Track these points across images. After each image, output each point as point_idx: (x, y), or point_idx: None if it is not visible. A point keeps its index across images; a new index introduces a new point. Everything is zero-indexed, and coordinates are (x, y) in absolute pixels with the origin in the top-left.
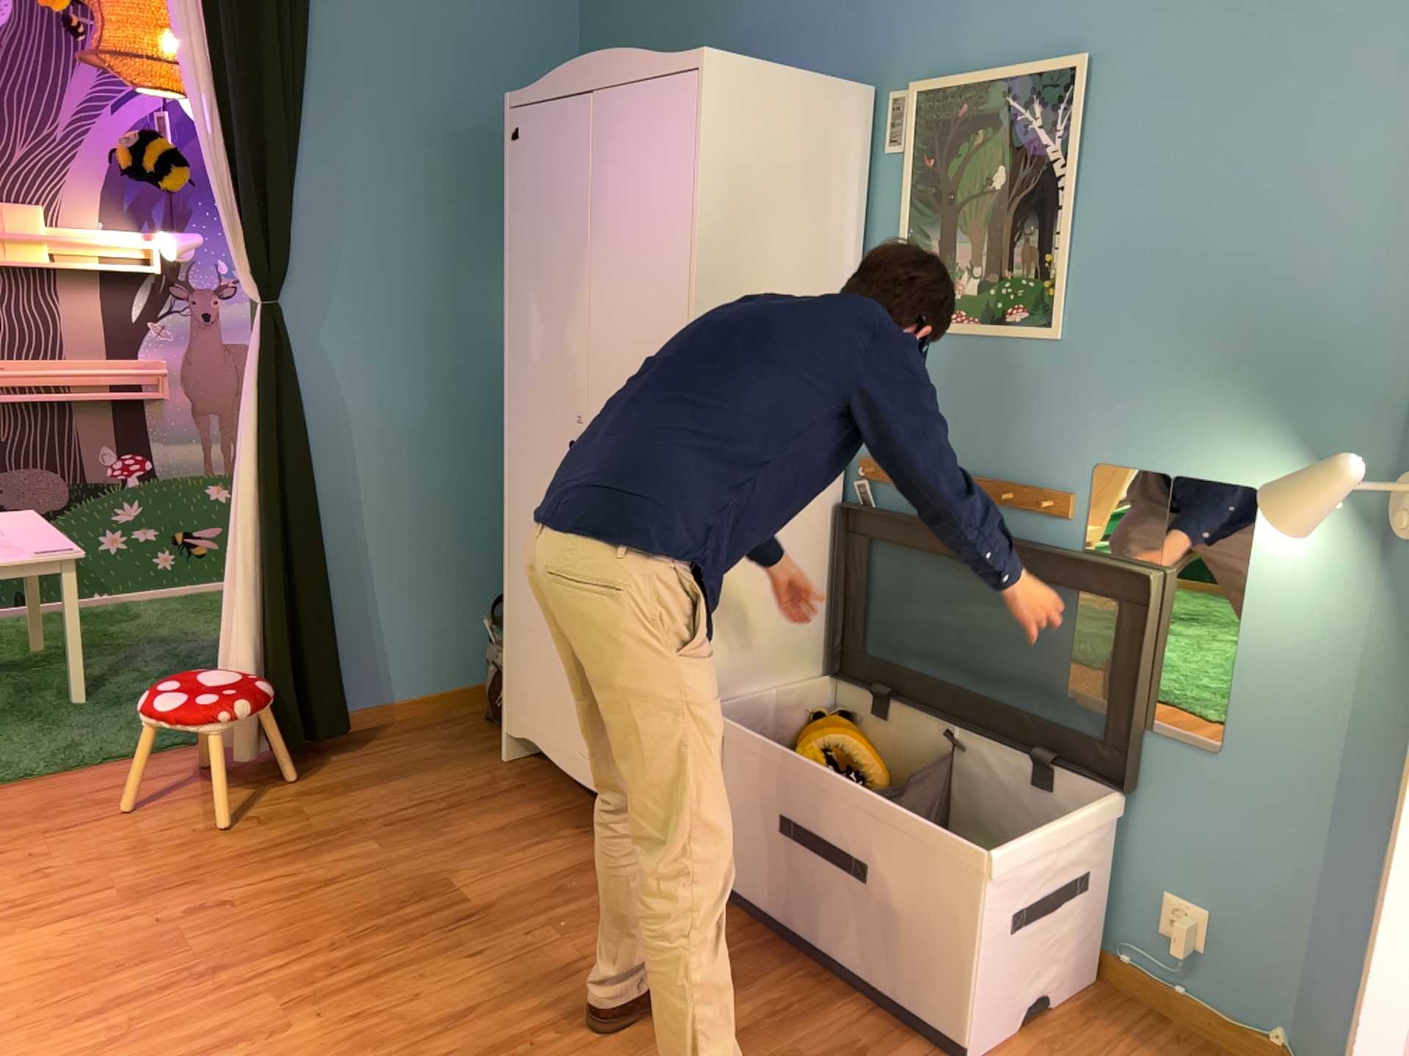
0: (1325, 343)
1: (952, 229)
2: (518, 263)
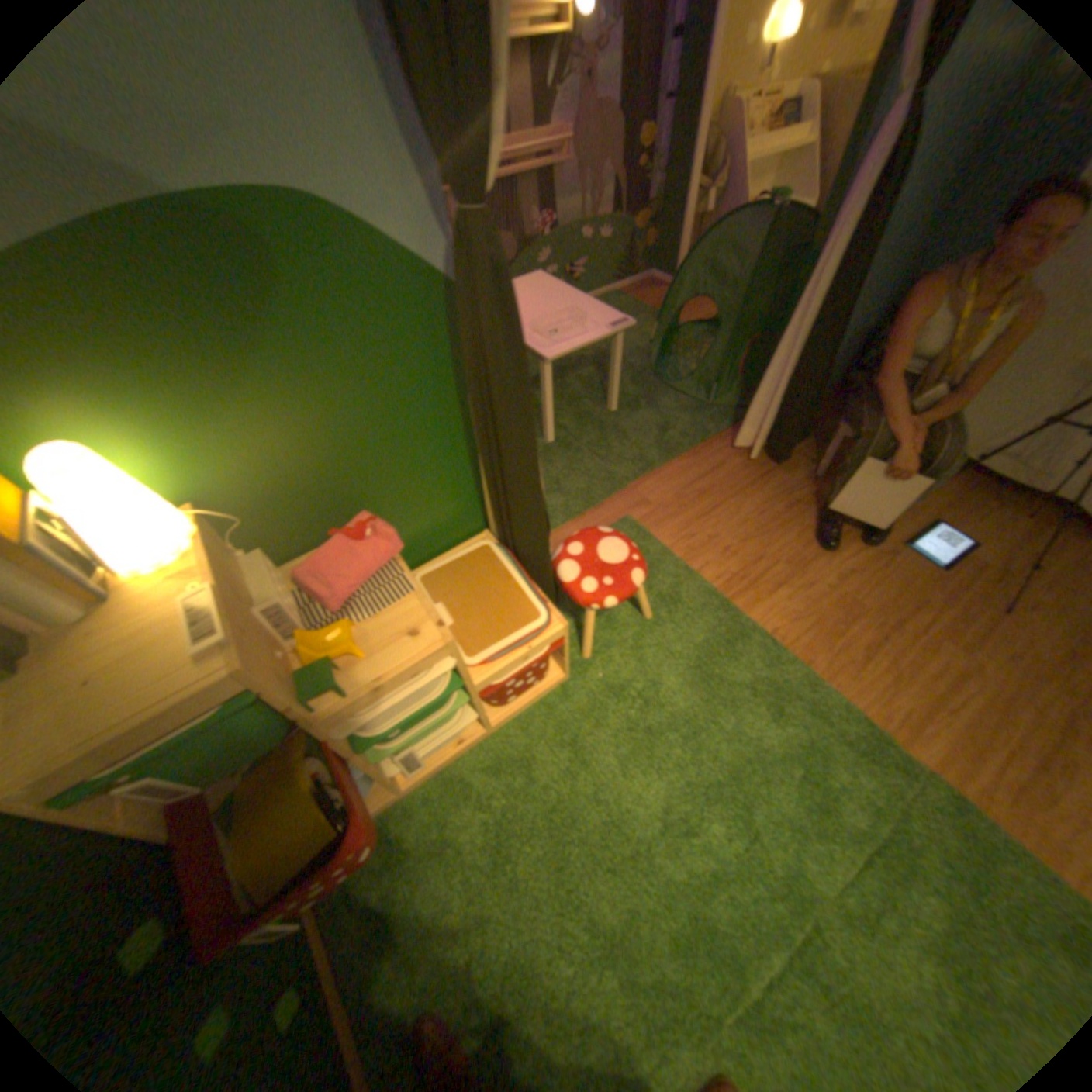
0: None
1: None
2: None
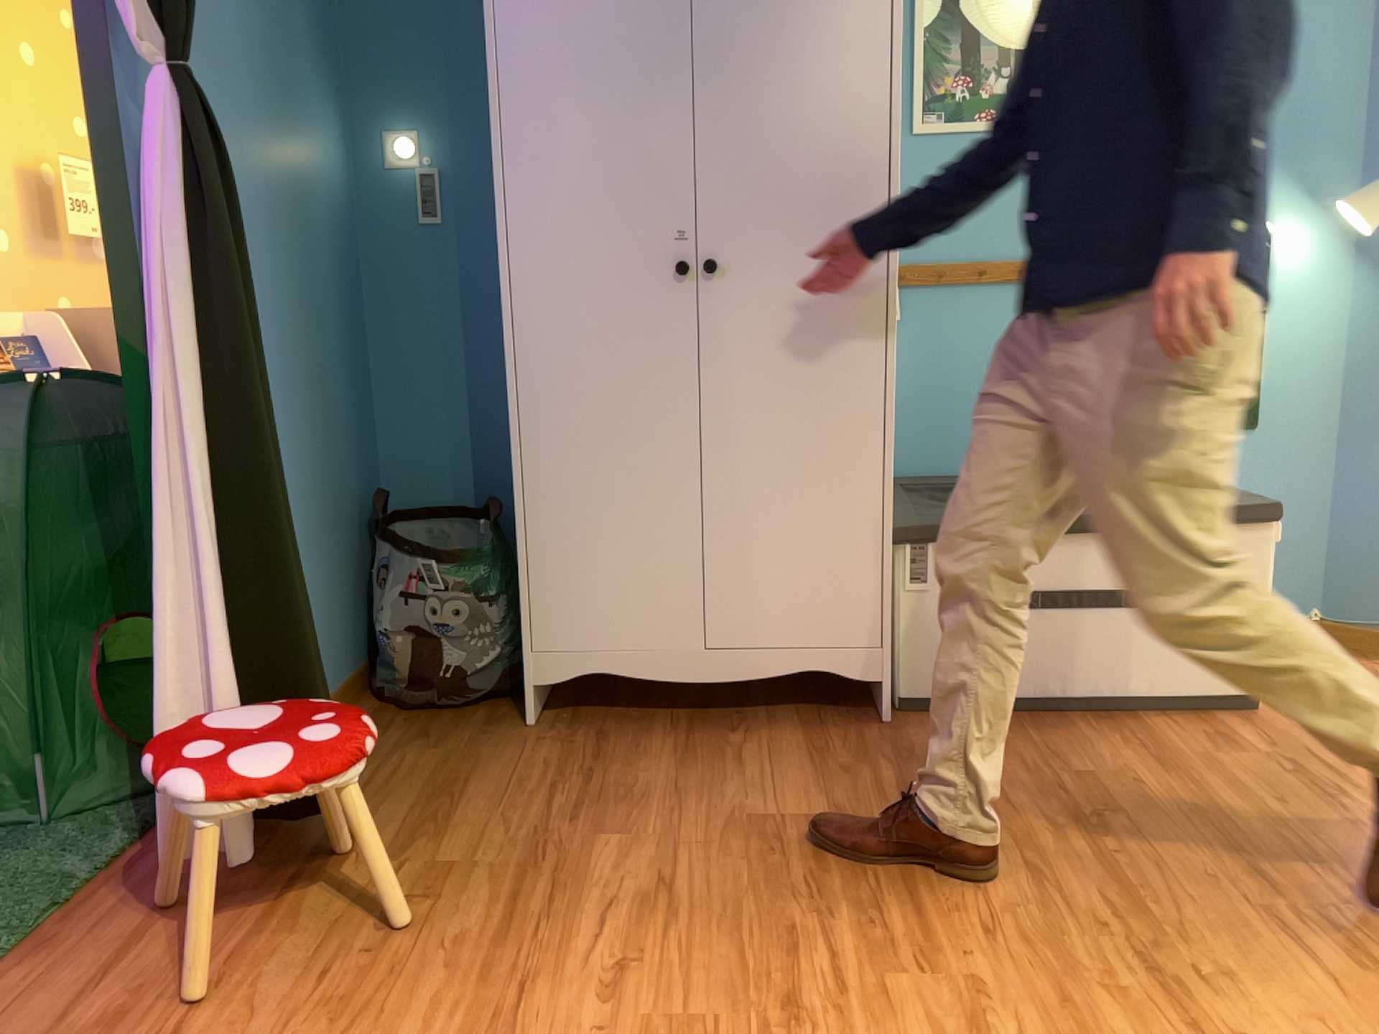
0: (1309, 108)
1: (975, 32)
2: (523, 41)
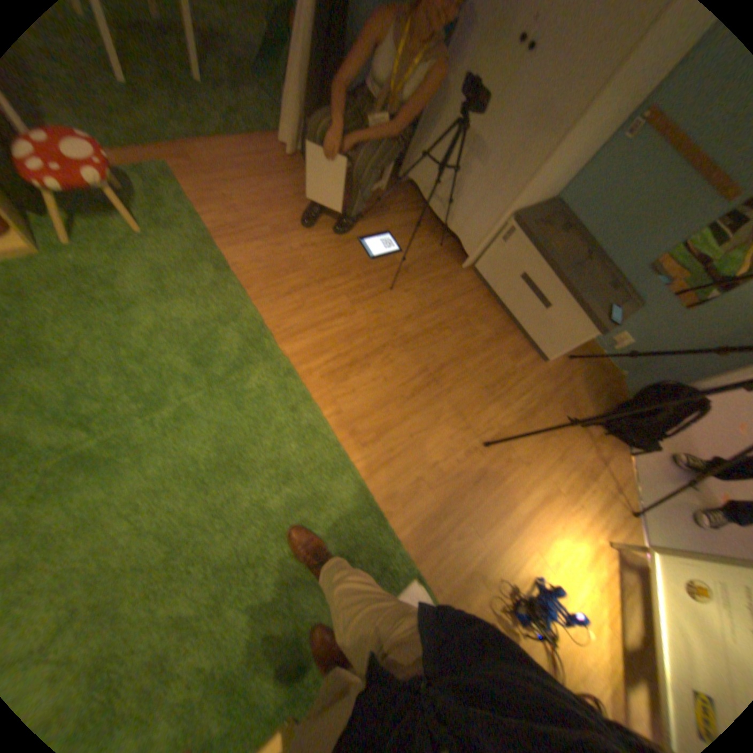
0: None
1: None
2: None
